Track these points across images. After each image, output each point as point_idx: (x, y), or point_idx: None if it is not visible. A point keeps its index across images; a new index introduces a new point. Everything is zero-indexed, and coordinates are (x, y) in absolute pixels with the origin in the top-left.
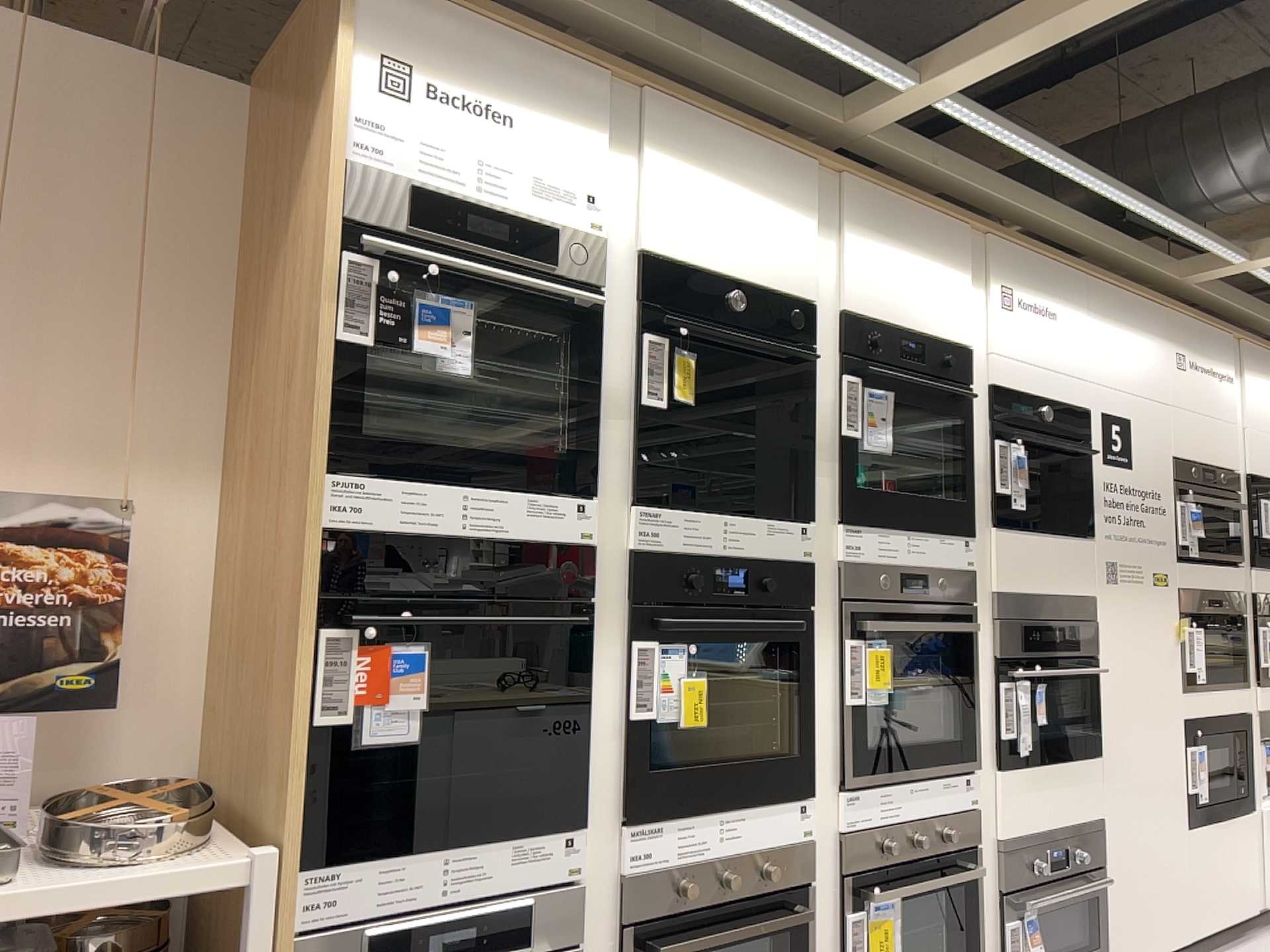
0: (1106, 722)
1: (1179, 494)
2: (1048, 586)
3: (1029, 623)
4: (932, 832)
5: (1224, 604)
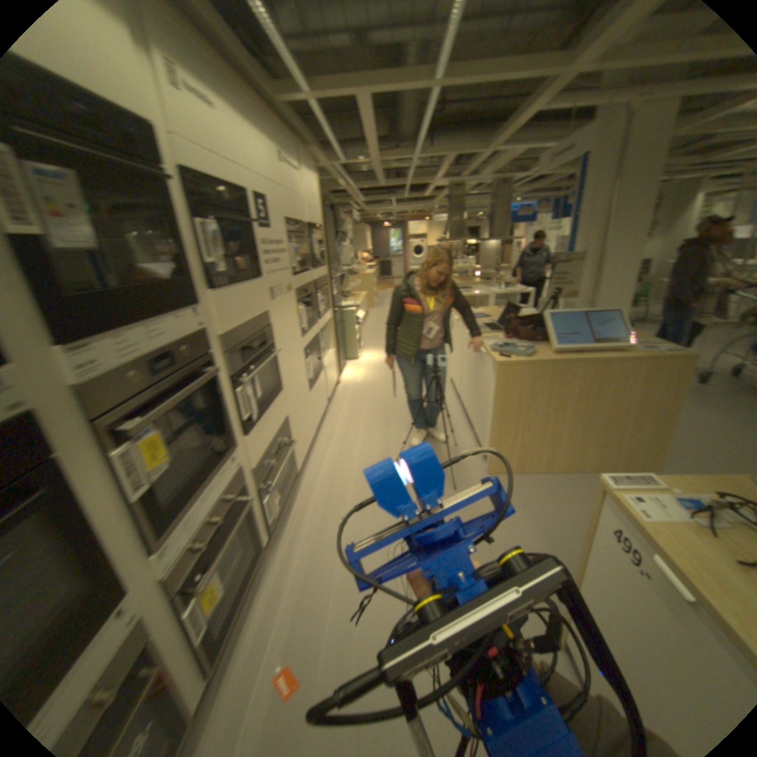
0: (283, 372)
1: (292, 240)
2: (250, 317)
3: (245, 345)
4: (222, 506)
5: (310, 291)
